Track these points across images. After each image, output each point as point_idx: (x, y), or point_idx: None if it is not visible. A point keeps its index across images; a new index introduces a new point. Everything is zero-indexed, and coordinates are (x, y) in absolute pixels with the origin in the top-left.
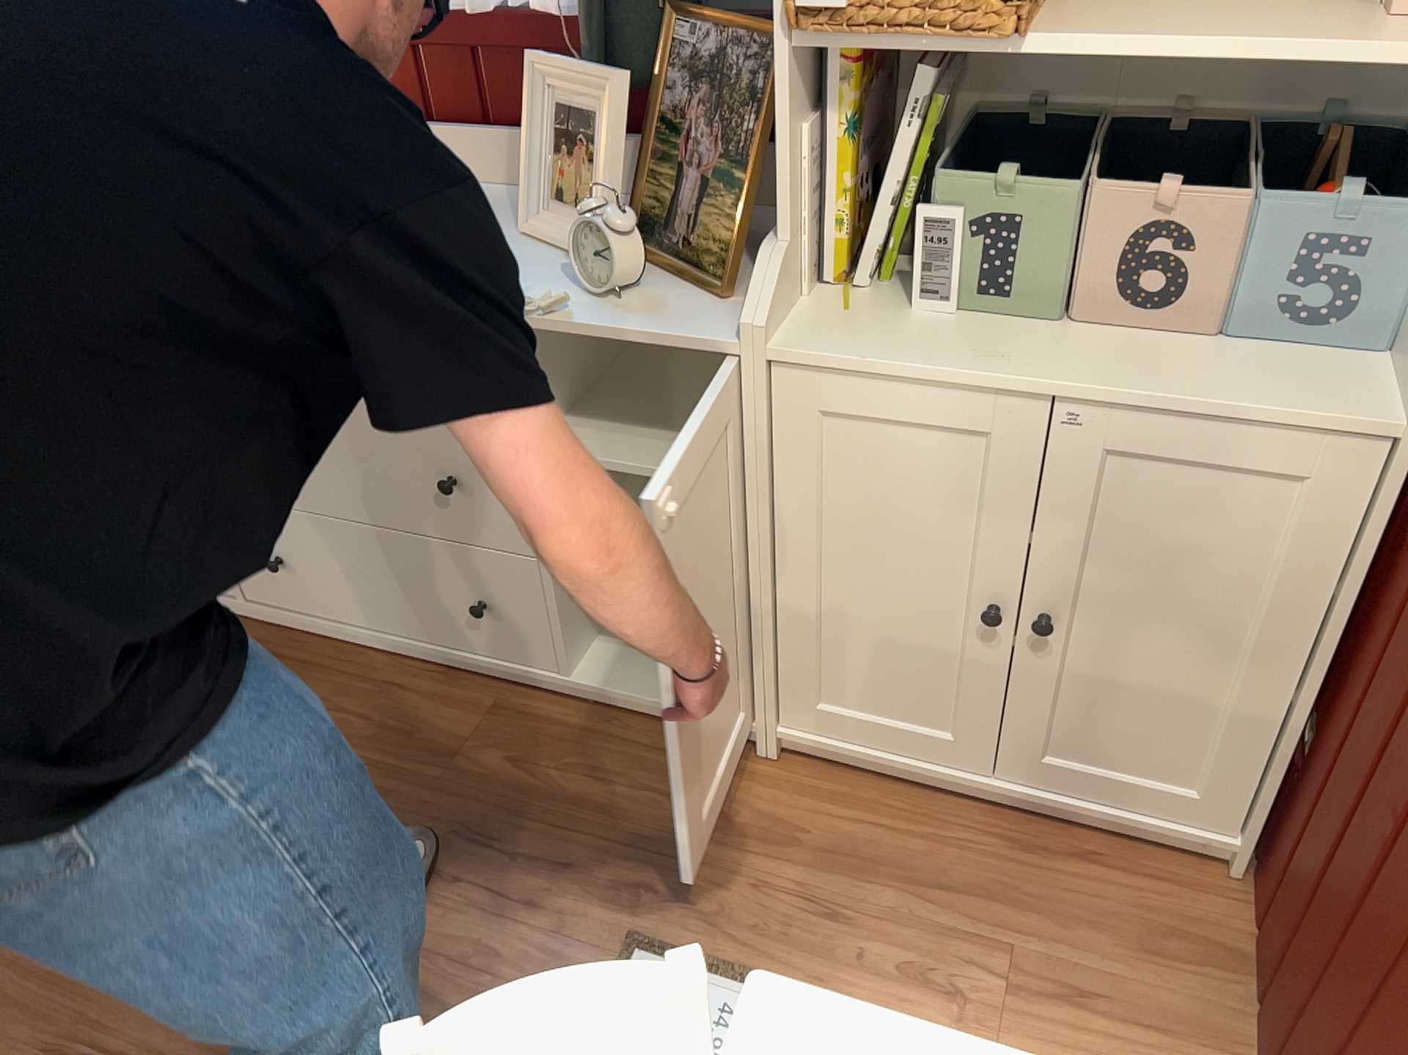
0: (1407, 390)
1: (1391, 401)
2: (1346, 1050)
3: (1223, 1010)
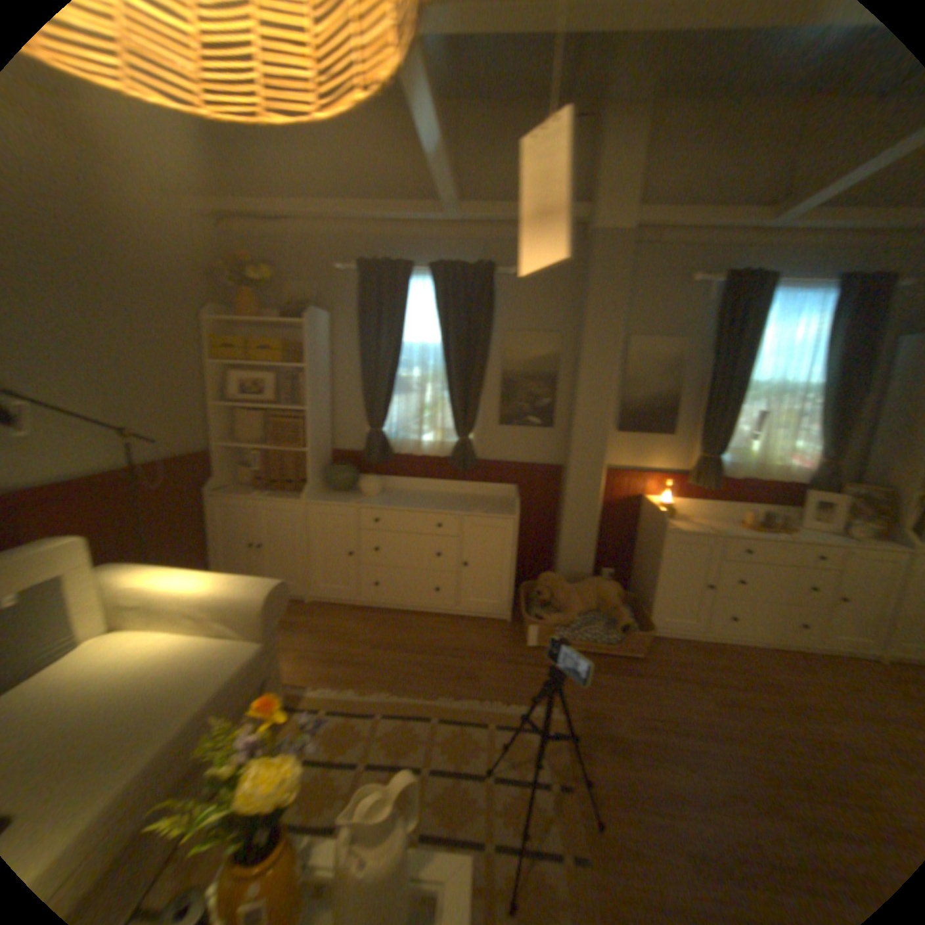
0: None
1: None
2: None
3: None
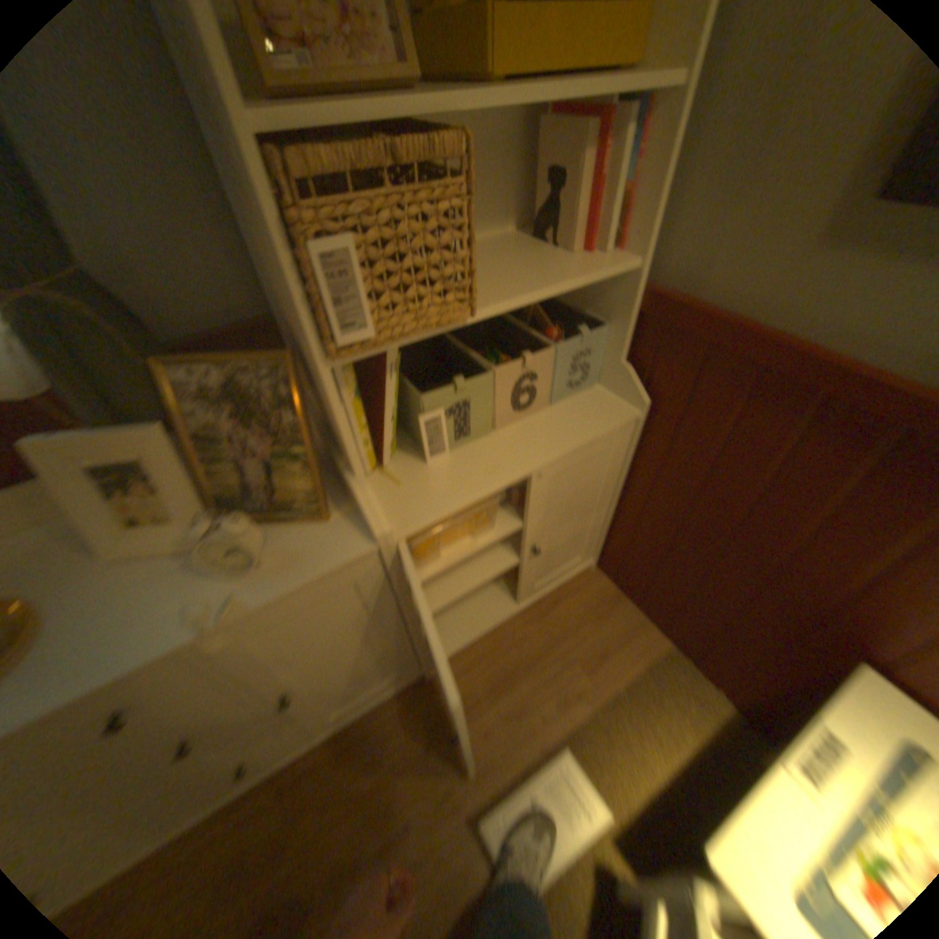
0: (626, 399)
1: (626, 406)
2: (723, 620)
3: (631, 619)
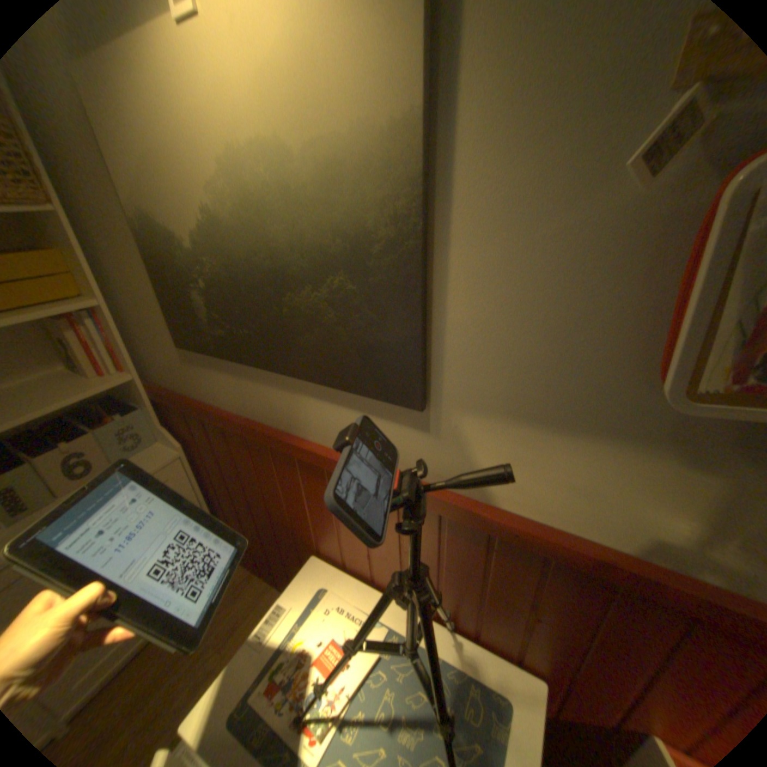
0: (170, 449)
1: (170, 453)
2: (281, 564)
3: (256, 591)
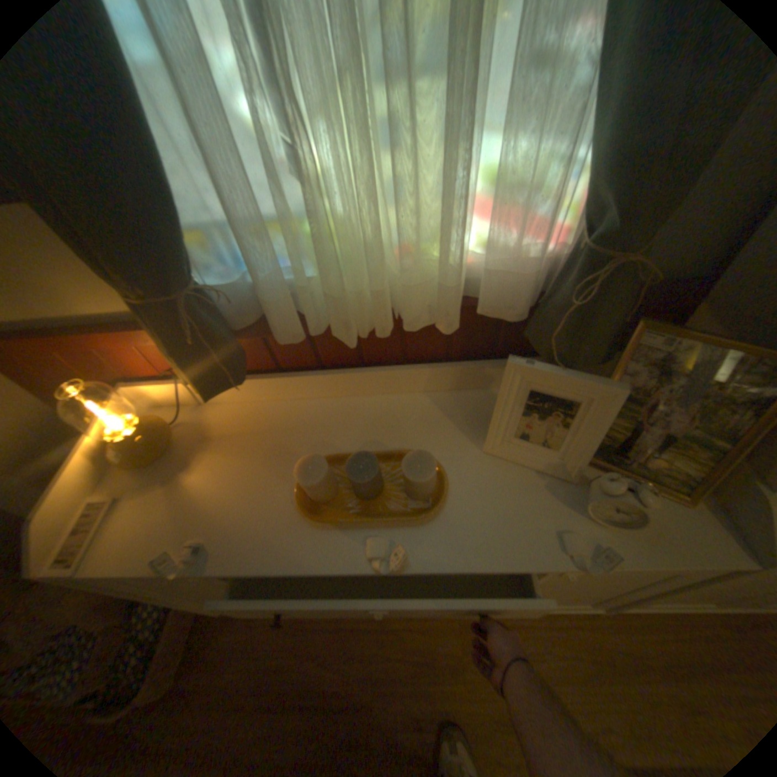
0: None
1: None
2: None
3: None
